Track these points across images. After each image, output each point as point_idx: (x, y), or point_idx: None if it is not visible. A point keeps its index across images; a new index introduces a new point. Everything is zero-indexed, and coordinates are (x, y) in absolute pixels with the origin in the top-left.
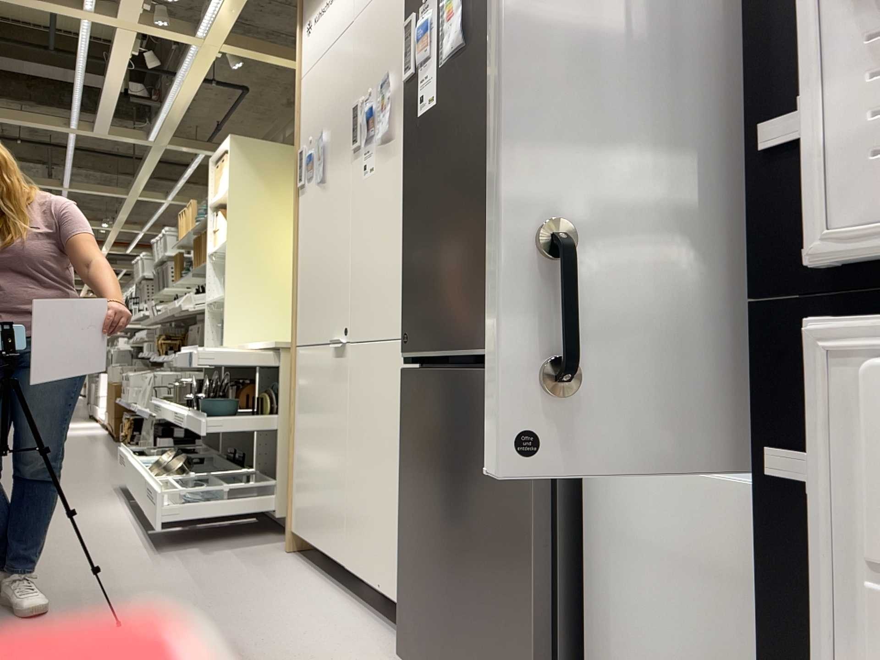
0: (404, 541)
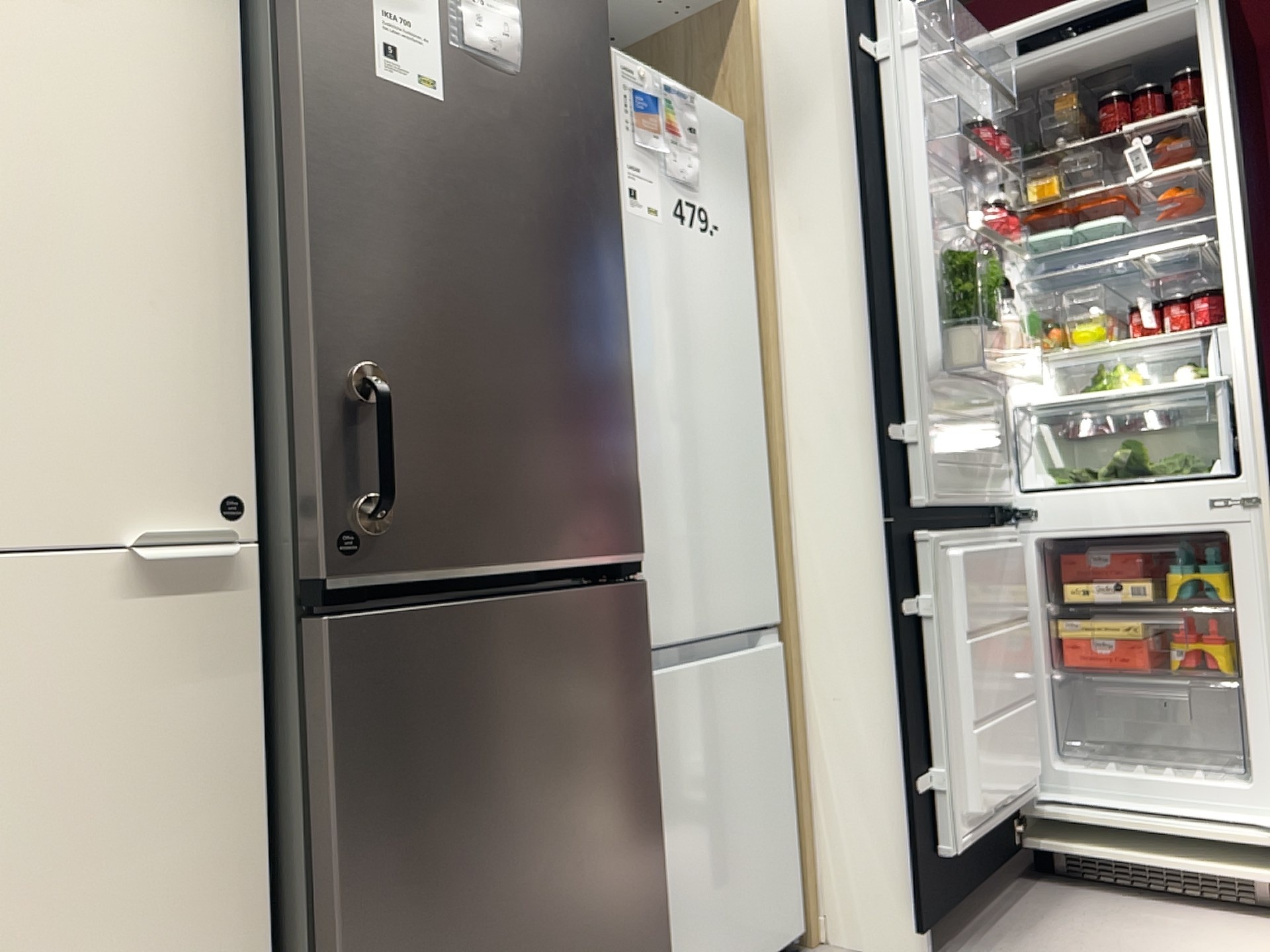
0: None
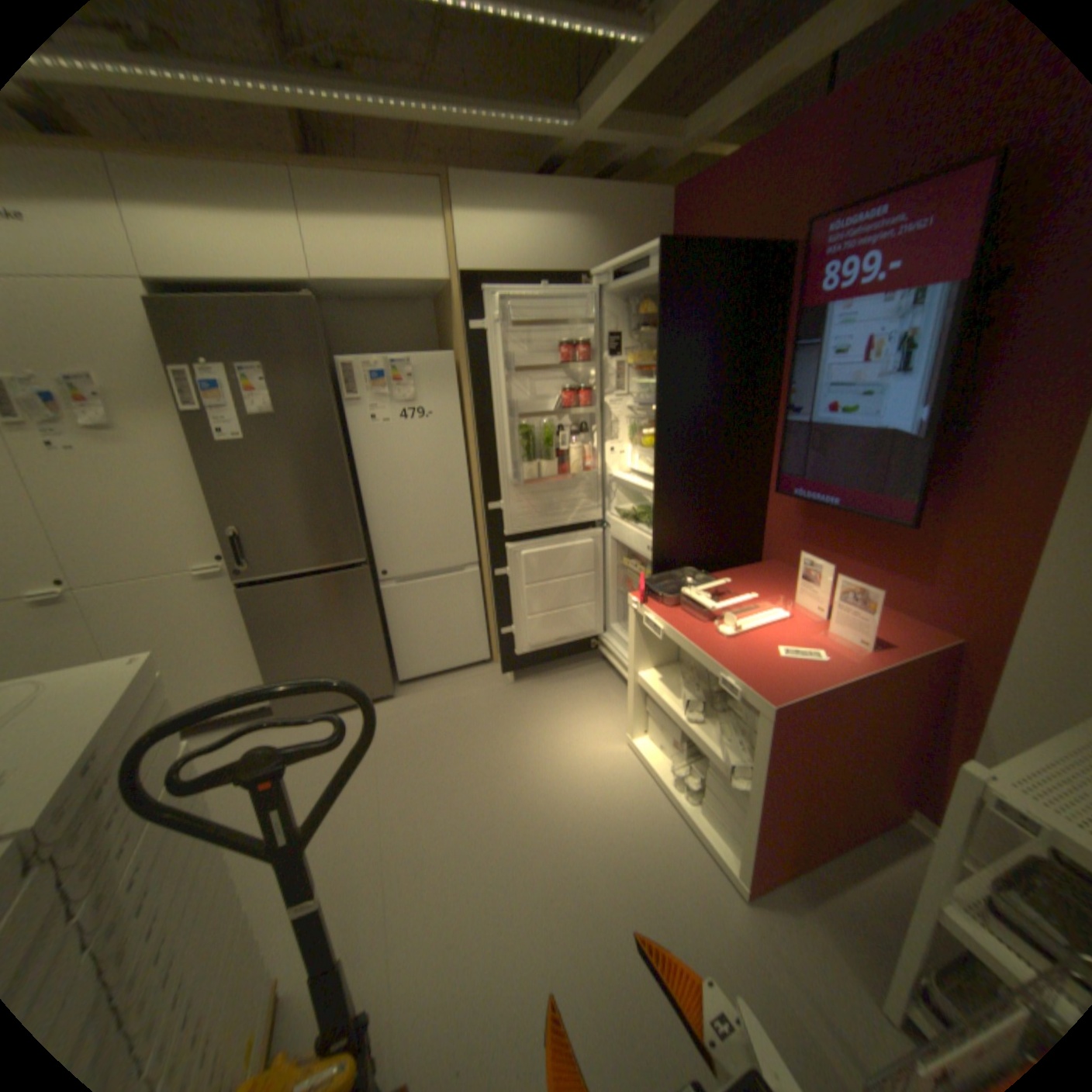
0: (267, 670)
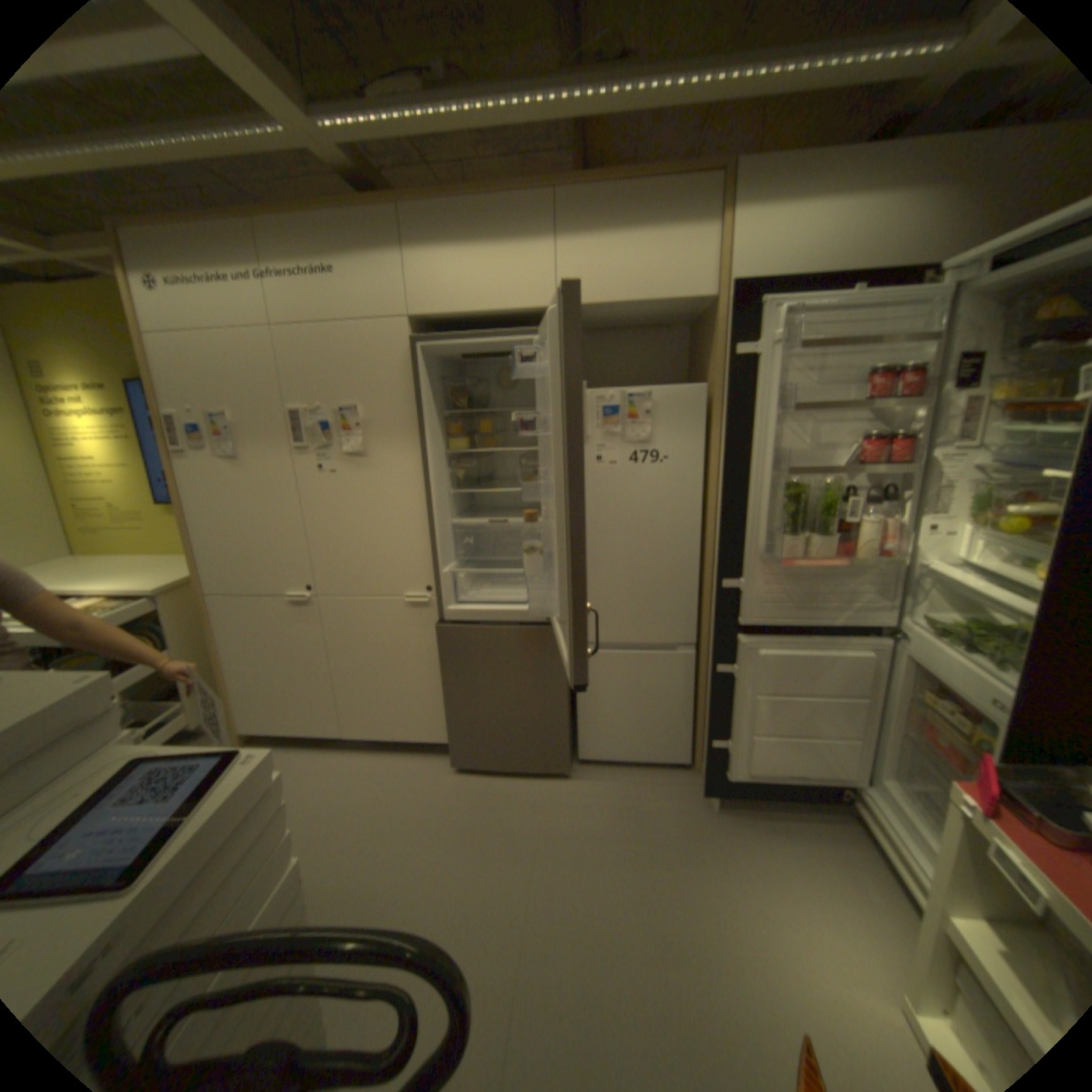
0: (451, 711)
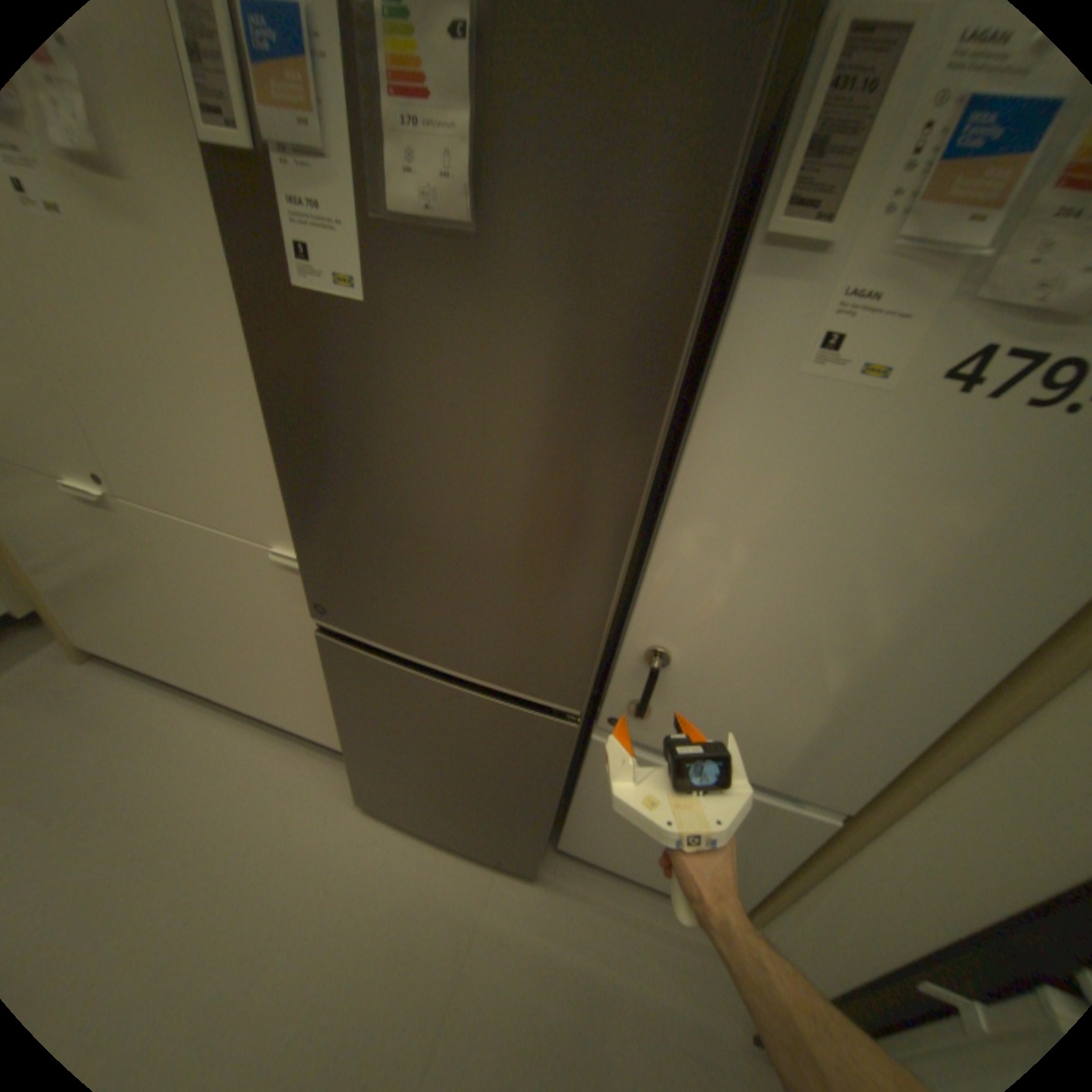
0: (352, 749)
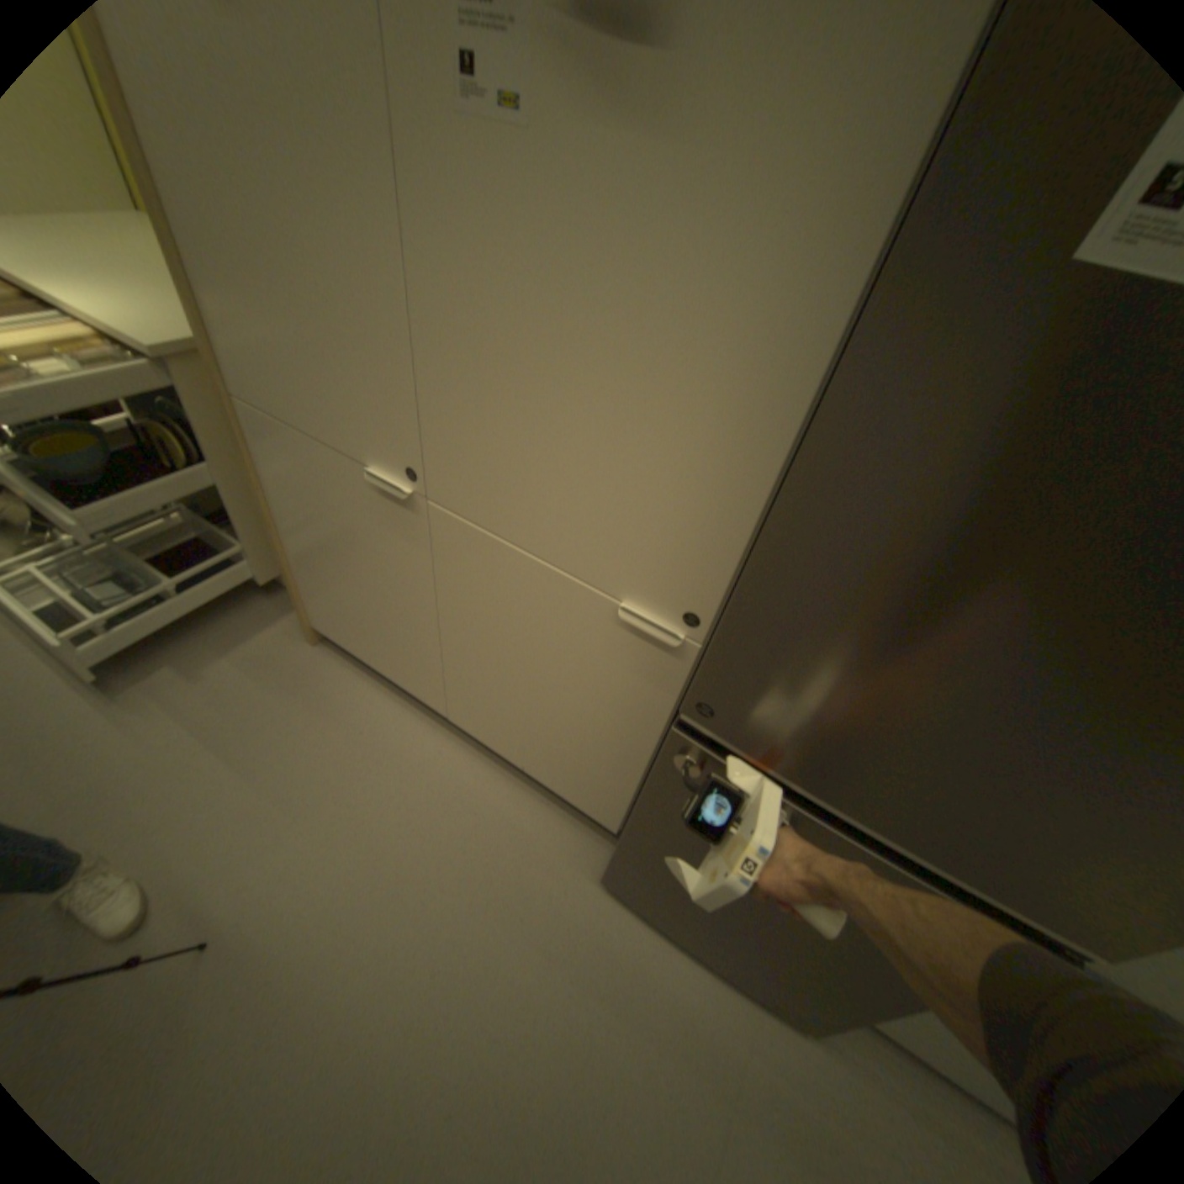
0: (635, 841)
